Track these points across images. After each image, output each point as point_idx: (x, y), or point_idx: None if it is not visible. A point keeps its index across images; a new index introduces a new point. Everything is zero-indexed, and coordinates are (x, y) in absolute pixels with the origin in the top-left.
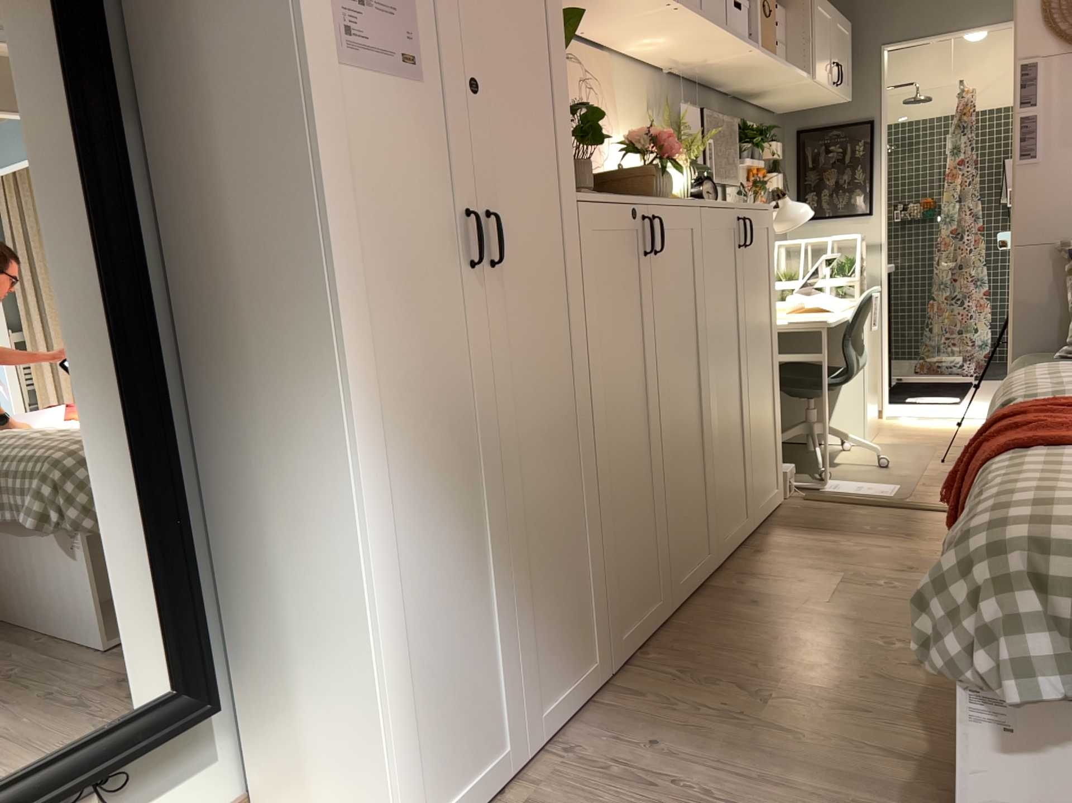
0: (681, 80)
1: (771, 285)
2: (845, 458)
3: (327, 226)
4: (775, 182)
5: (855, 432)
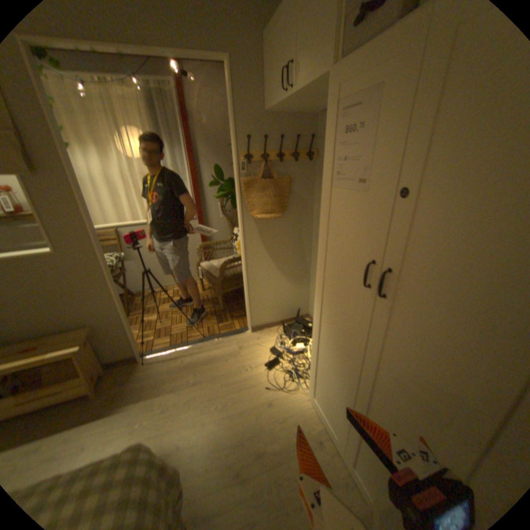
0: None
1: None
2: None
3: (321, 242)
4: None
5: None
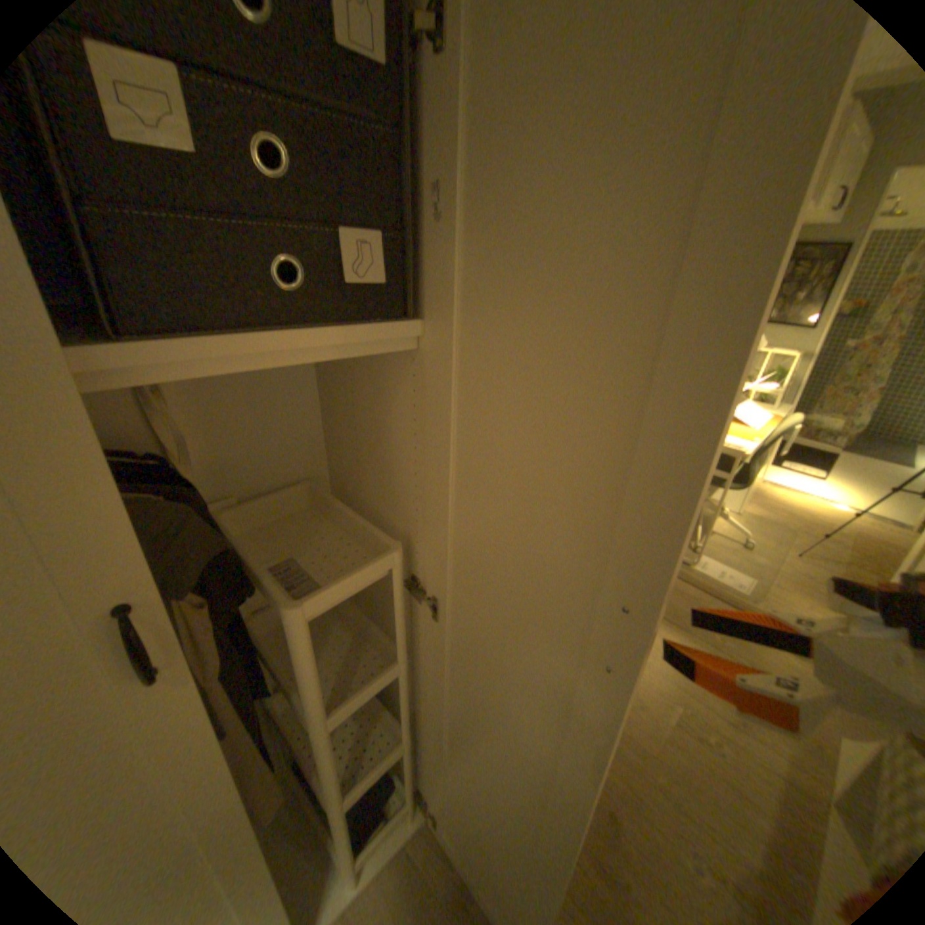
0: None
1: None
2: (721, 531)
3: None
4: None
5: (737, 506)
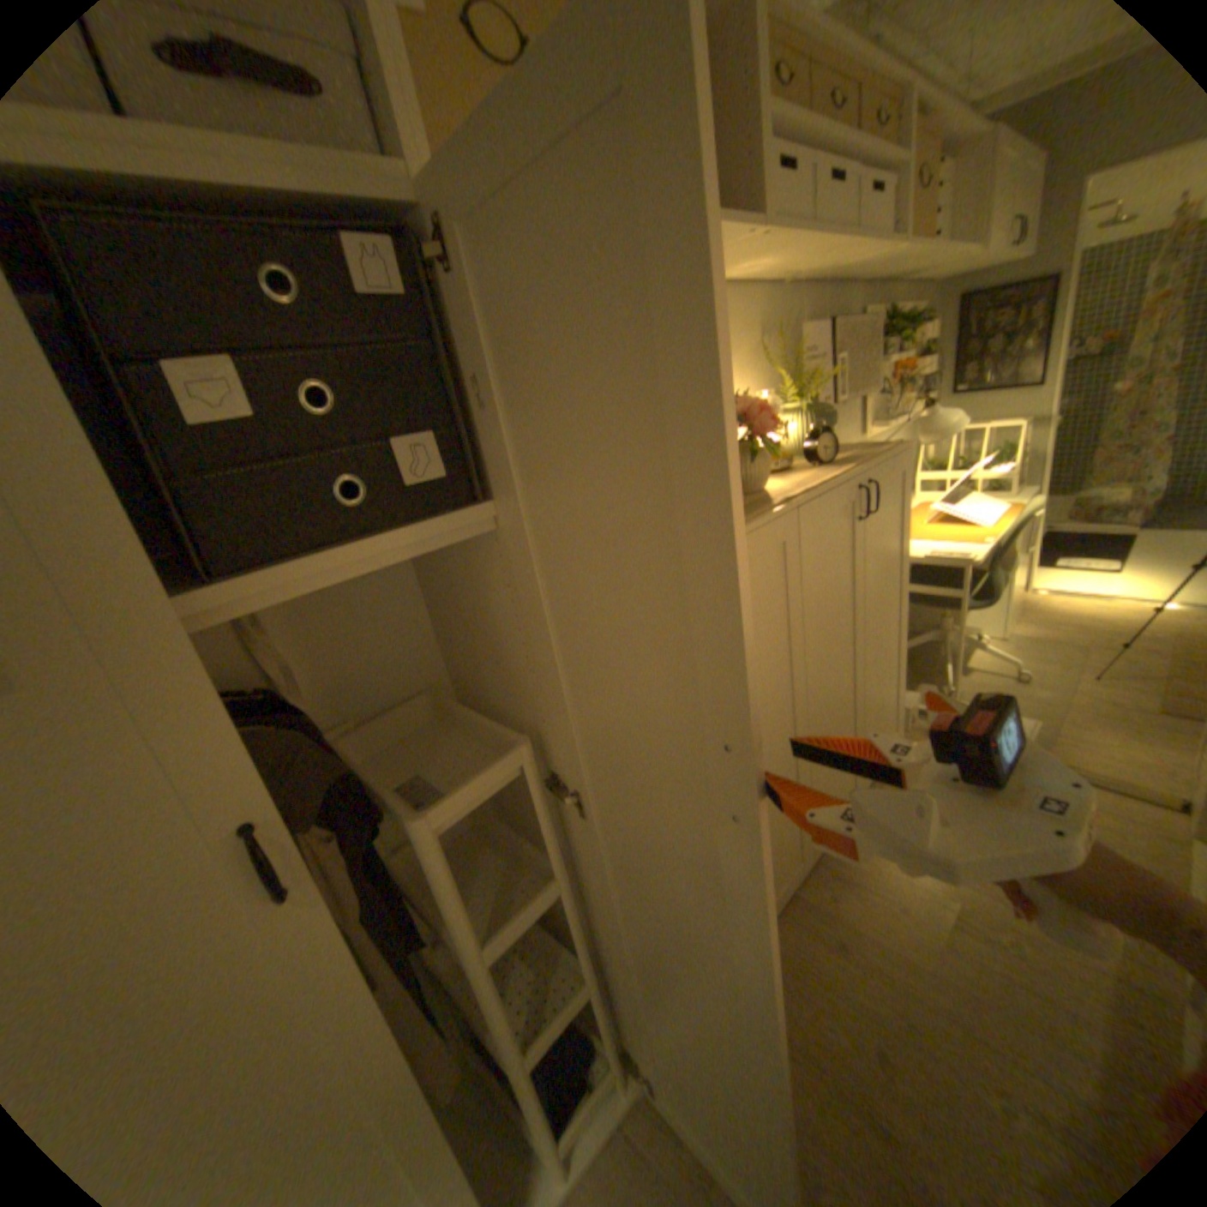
0: (816, 284)
1: (908, 534)
2: (982, 665)
3: None
4: (932, 364)
5: (998, 629)
